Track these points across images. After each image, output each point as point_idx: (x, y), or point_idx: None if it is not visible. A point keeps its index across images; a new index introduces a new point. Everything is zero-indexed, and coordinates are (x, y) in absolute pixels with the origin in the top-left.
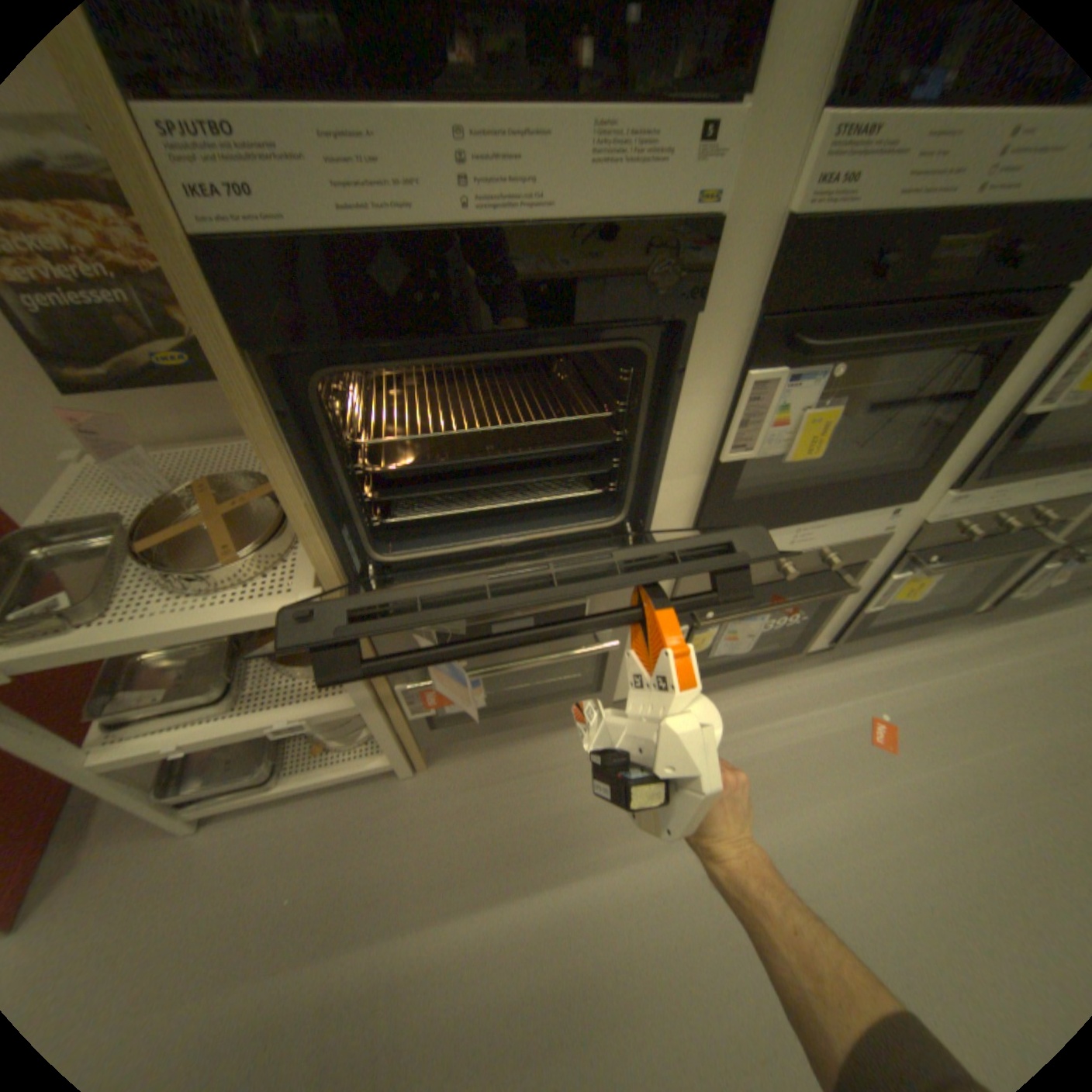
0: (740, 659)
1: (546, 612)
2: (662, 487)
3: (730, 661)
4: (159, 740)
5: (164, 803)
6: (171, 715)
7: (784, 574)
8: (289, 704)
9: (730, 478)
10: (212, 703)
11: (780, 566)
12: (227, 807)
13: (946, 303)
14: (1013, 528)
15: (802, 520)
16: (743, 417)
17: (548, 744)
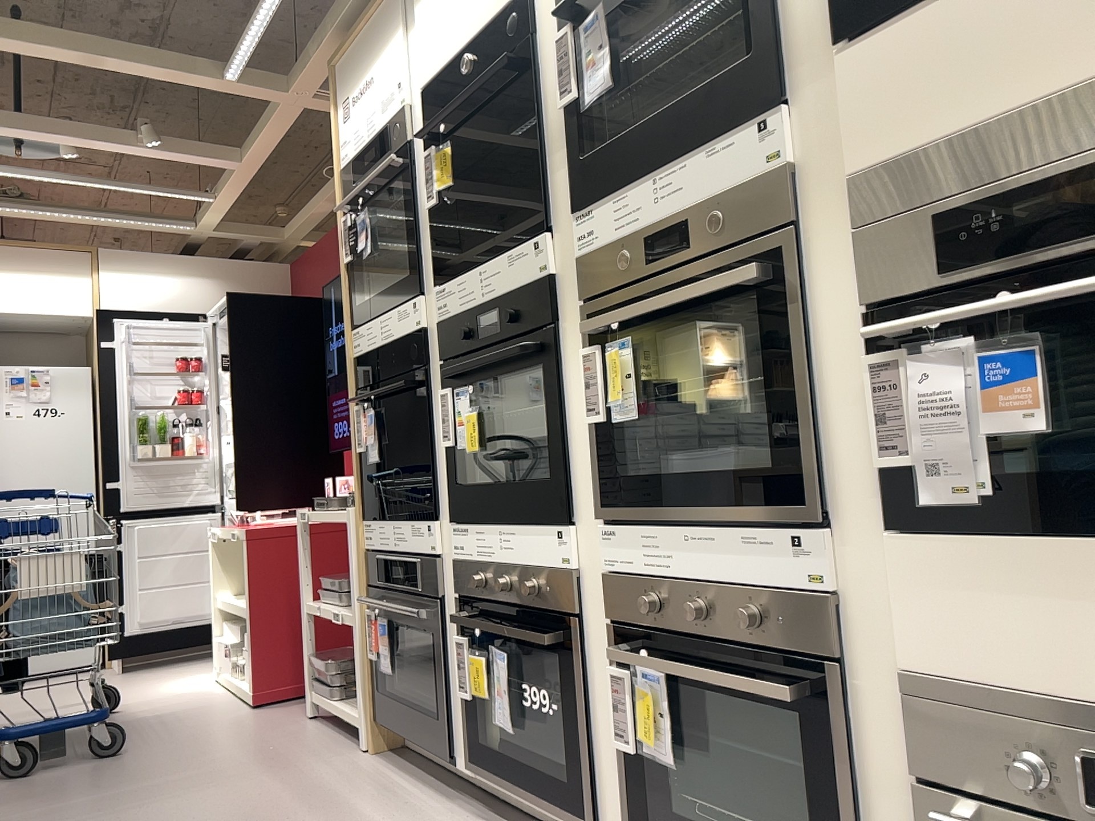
0: (531, 772)
1: (407, 569)
2: (437, 471)
3: (523, 768)
4: (322, 605)
5: (320, 691)
6: (335, 601)
7: (509, 597)
8: (350, 610)
9: (457, 469)
10: (341, 595)
11: (500, 580)
12: (321, 703)
13: (499, 347)
14: (742, 644)
15: (499, 523)
16: (441, 418)
17: (414, 786)
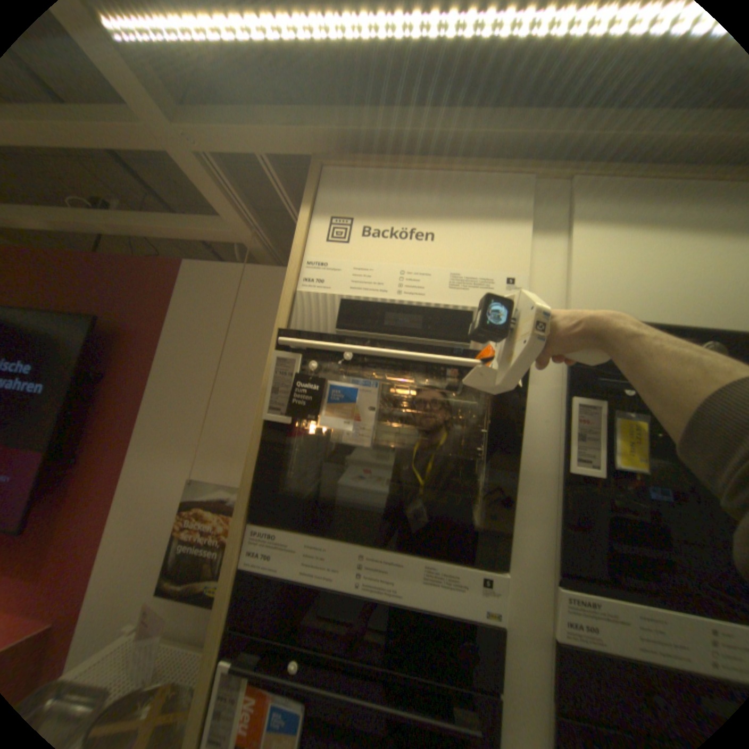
0: None
1: None
2: None
3: None
4: None
5: None
6: None
7: None
8: None
9: None
10: None
11: None
12: None
13: None
14: None
15: None
16: None
17: None
